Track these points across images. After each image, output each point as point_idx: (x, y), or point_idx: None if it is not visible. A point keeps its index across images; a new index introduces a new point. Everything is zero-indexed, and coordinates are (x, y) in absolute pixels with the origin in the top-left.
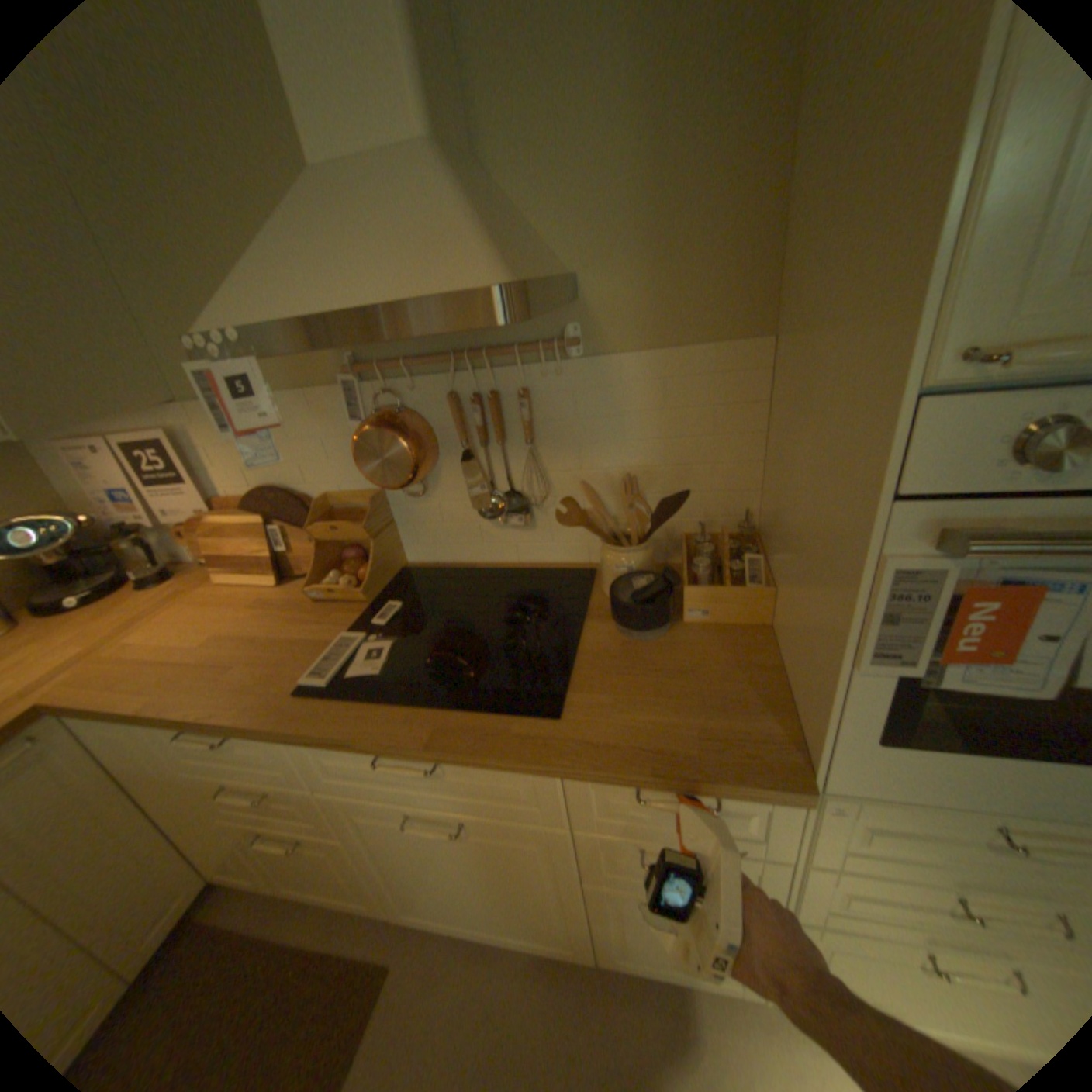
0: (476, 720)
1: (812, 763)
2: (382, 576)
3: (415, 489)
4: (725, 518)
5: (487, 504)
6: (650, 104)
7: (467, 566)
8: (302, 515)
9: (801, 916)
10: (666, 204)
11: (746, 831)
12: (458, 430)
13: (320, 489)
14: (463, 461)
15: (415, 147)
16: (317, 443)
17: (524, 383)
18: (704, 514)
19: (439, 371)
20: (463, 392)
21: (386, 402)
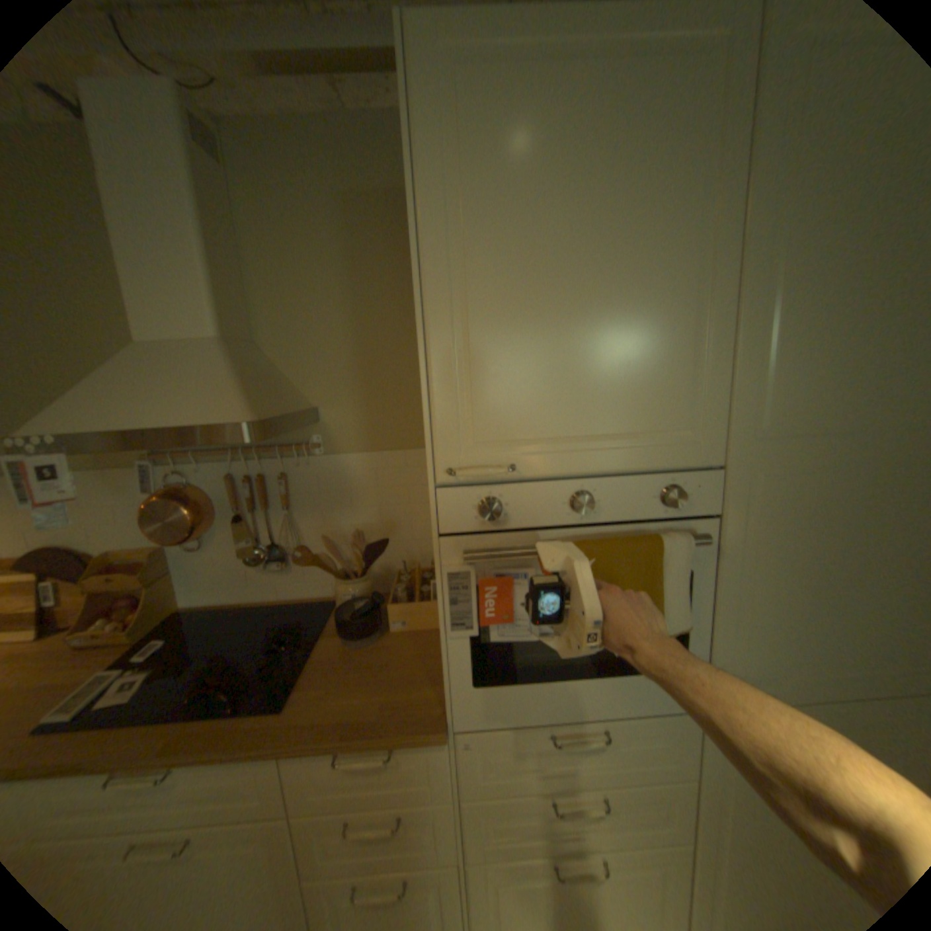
0: (210, 725)
1: (445, 713)
2: (150, 620)
3: (192, 546)
4: (423, 558)
5: (252, 556)
6: (356, 332)
7: (233, 608)
8: (79, 572)
9: (467, 858)
10: (369, 377)
11: (414, 781)
12: (231, 501)
13: (102, 549)
14: (233, 523)
15: (207, 343)
16: (107, 511)
17: (282, 470)
18: (410, 556)
19: (220, 461)
20: (237, 475)
21: (175, 481)
